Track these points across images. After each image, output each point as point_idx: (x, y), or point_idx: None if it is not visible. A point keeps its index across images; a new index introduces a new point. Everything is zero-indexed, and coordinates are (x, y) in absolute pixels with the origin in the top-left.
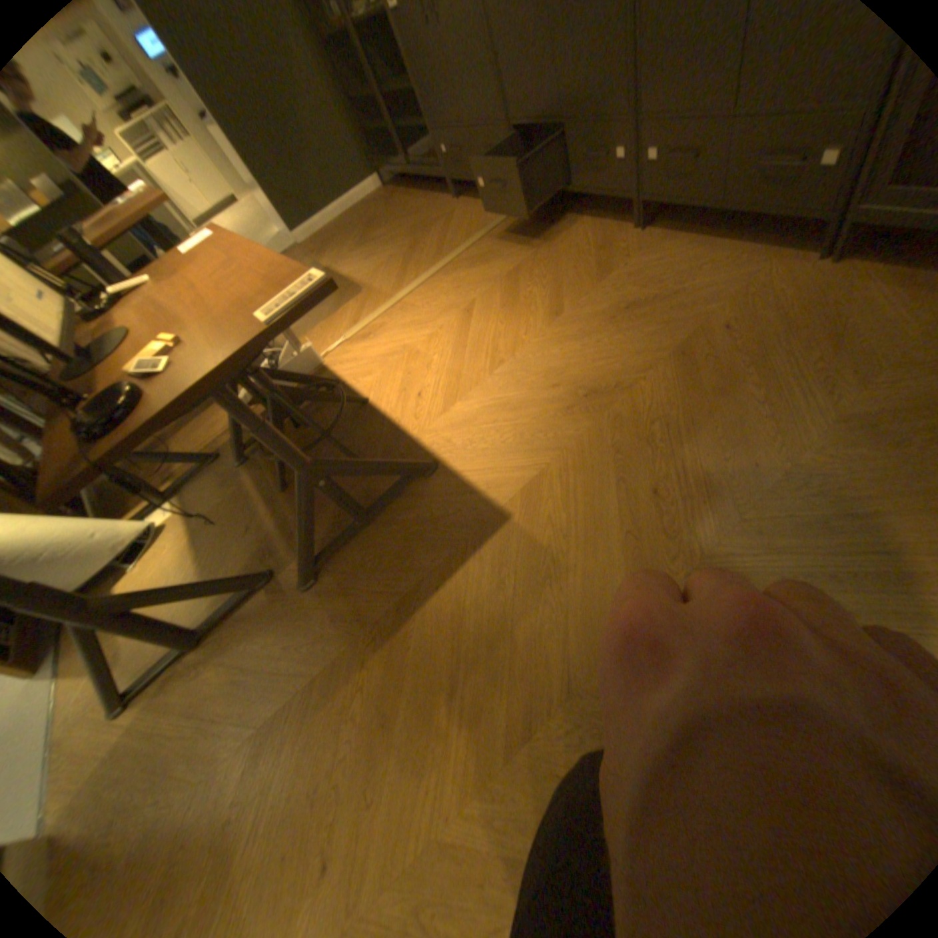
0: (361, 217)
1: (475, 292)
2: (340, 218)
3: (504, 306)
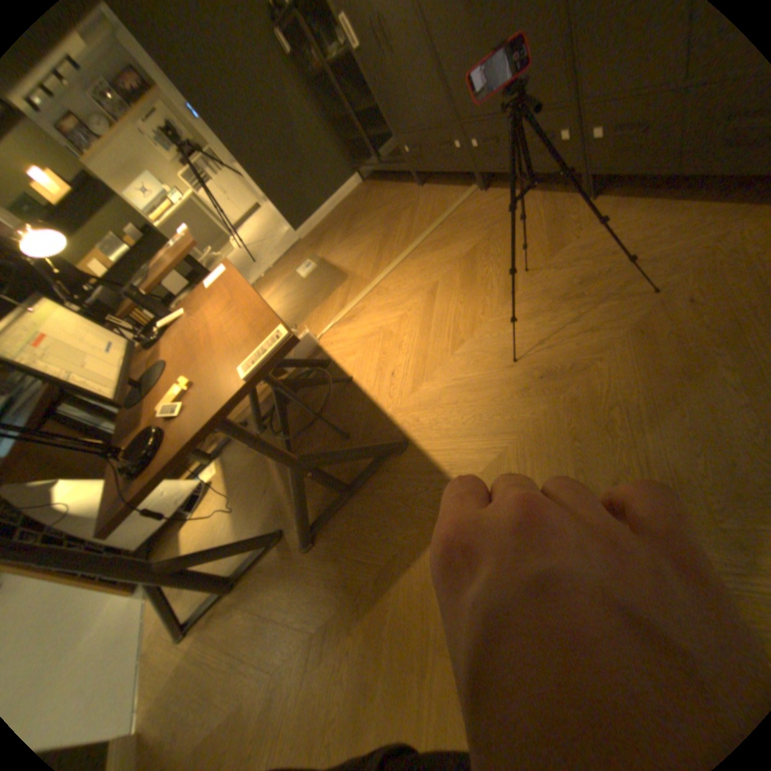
0: (348, 211)
1: (438, 274)
2: (332, 213)
3: (464, 286)
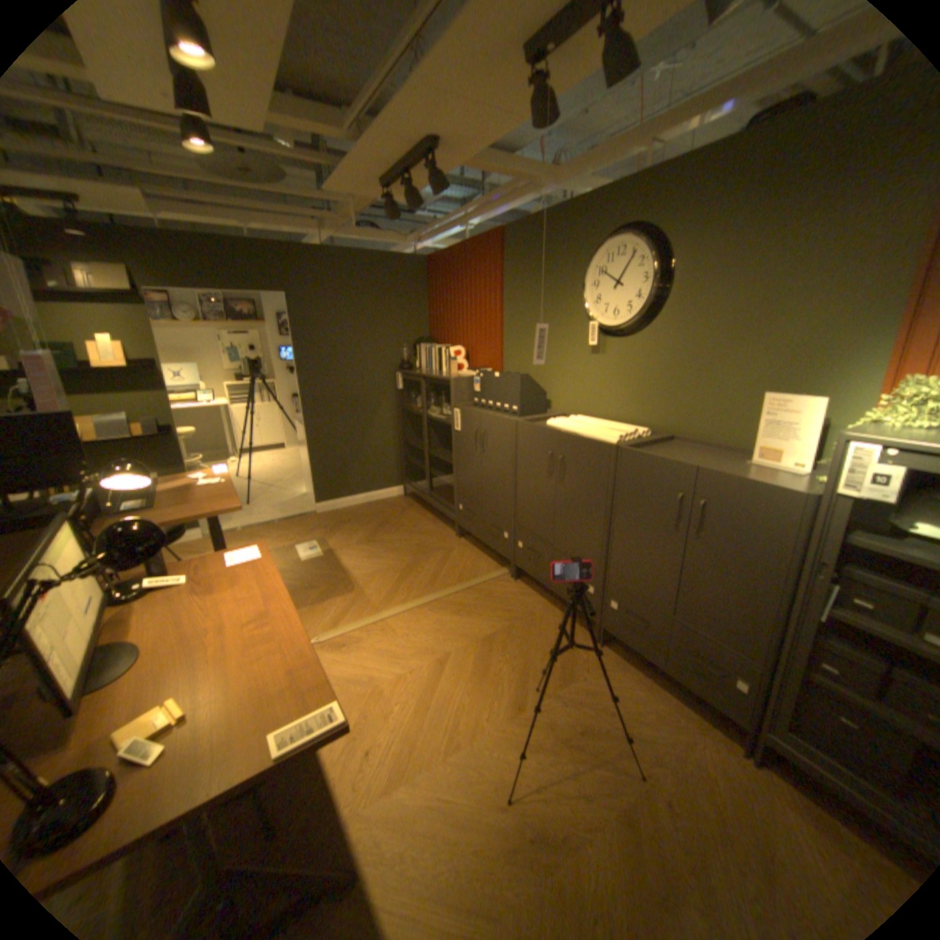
0: (379, 517)
1: (453, 646)
2: (361, 508)
3: (475, 675)
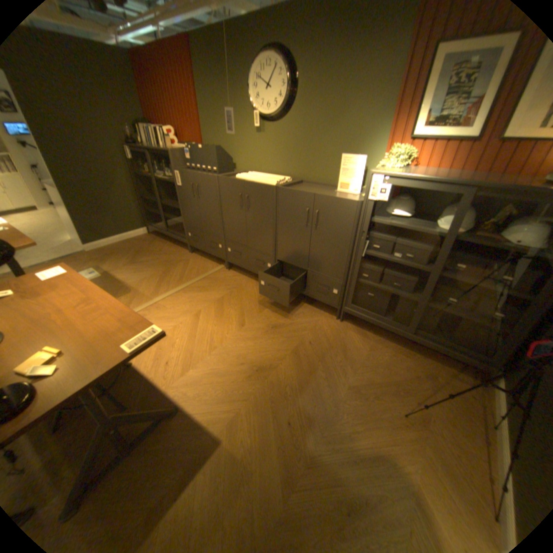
0: (133, 248)
1: (200, 306)
2: (119, 244)
3: (216, 317)
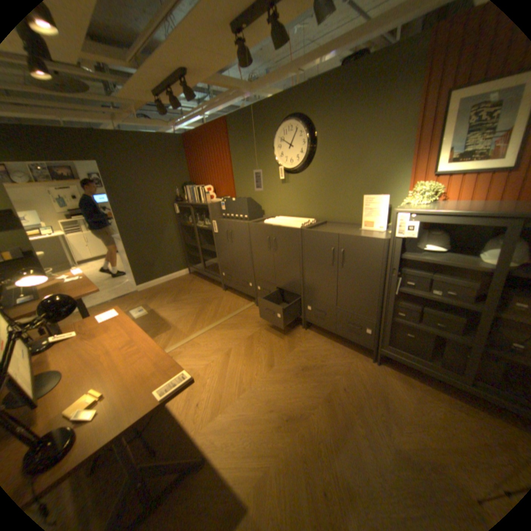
0: (176, 287)
1: (231, 344)
2: (164, 284)
3: (245, 356)
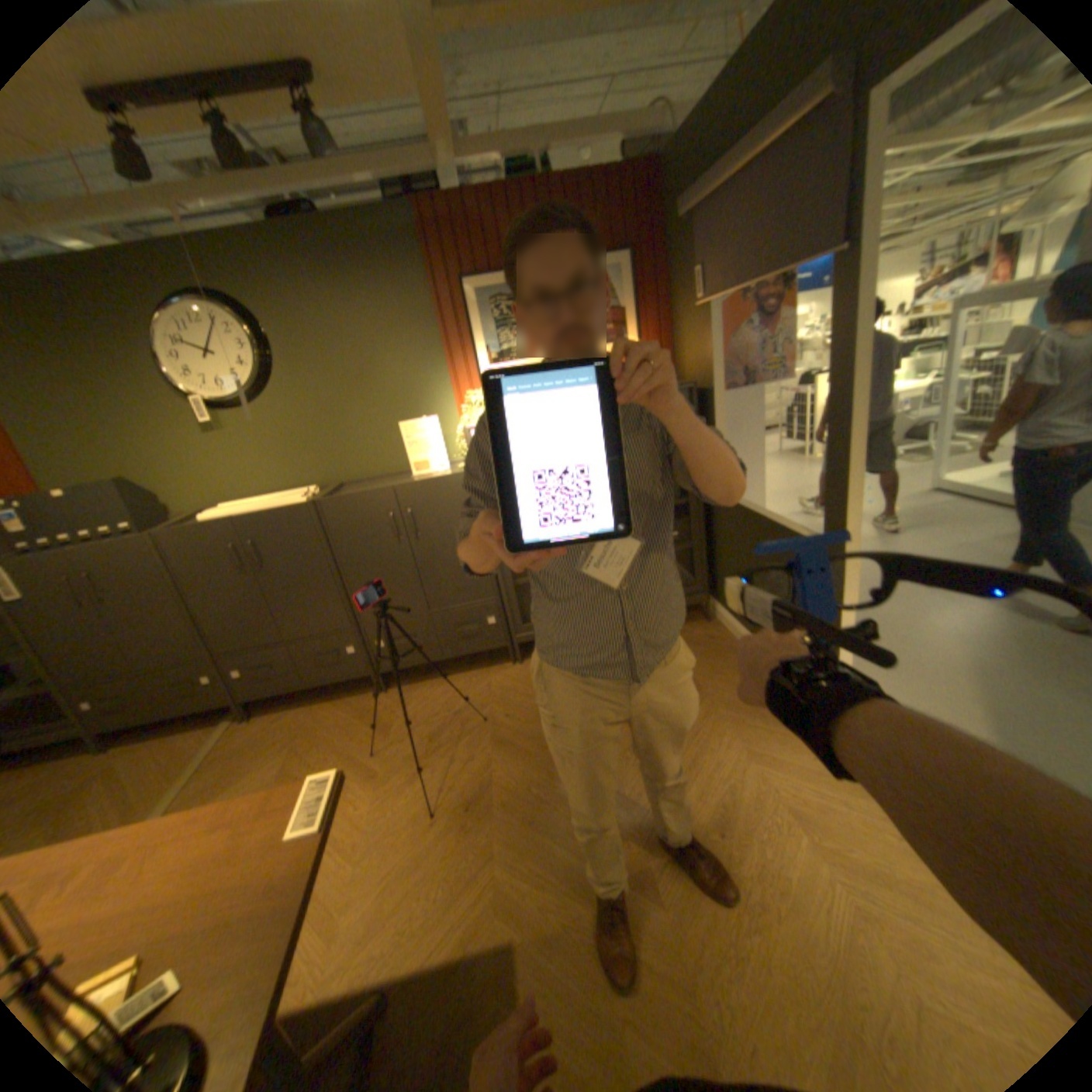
0: None
1: None
2: None
3: None
